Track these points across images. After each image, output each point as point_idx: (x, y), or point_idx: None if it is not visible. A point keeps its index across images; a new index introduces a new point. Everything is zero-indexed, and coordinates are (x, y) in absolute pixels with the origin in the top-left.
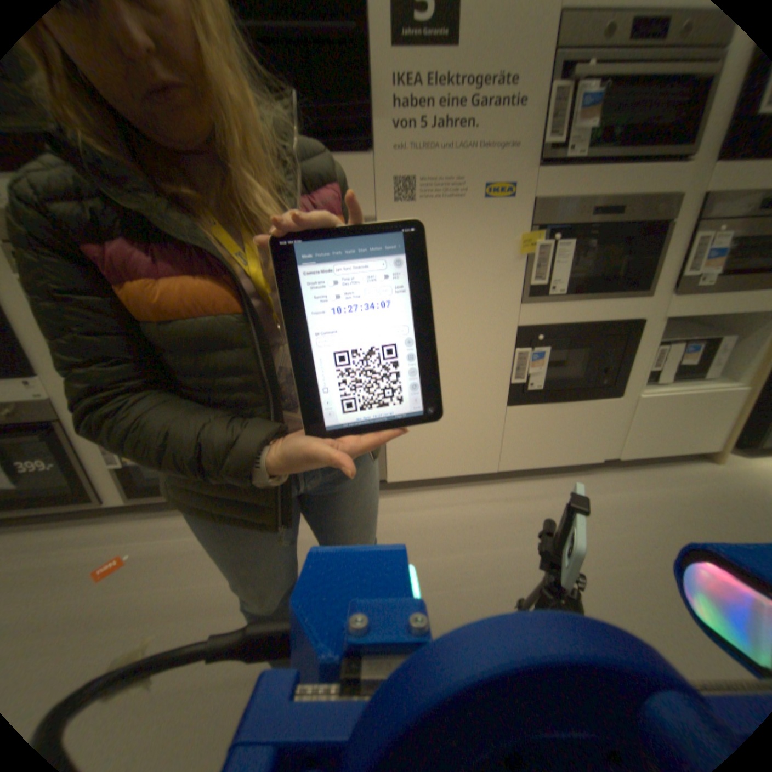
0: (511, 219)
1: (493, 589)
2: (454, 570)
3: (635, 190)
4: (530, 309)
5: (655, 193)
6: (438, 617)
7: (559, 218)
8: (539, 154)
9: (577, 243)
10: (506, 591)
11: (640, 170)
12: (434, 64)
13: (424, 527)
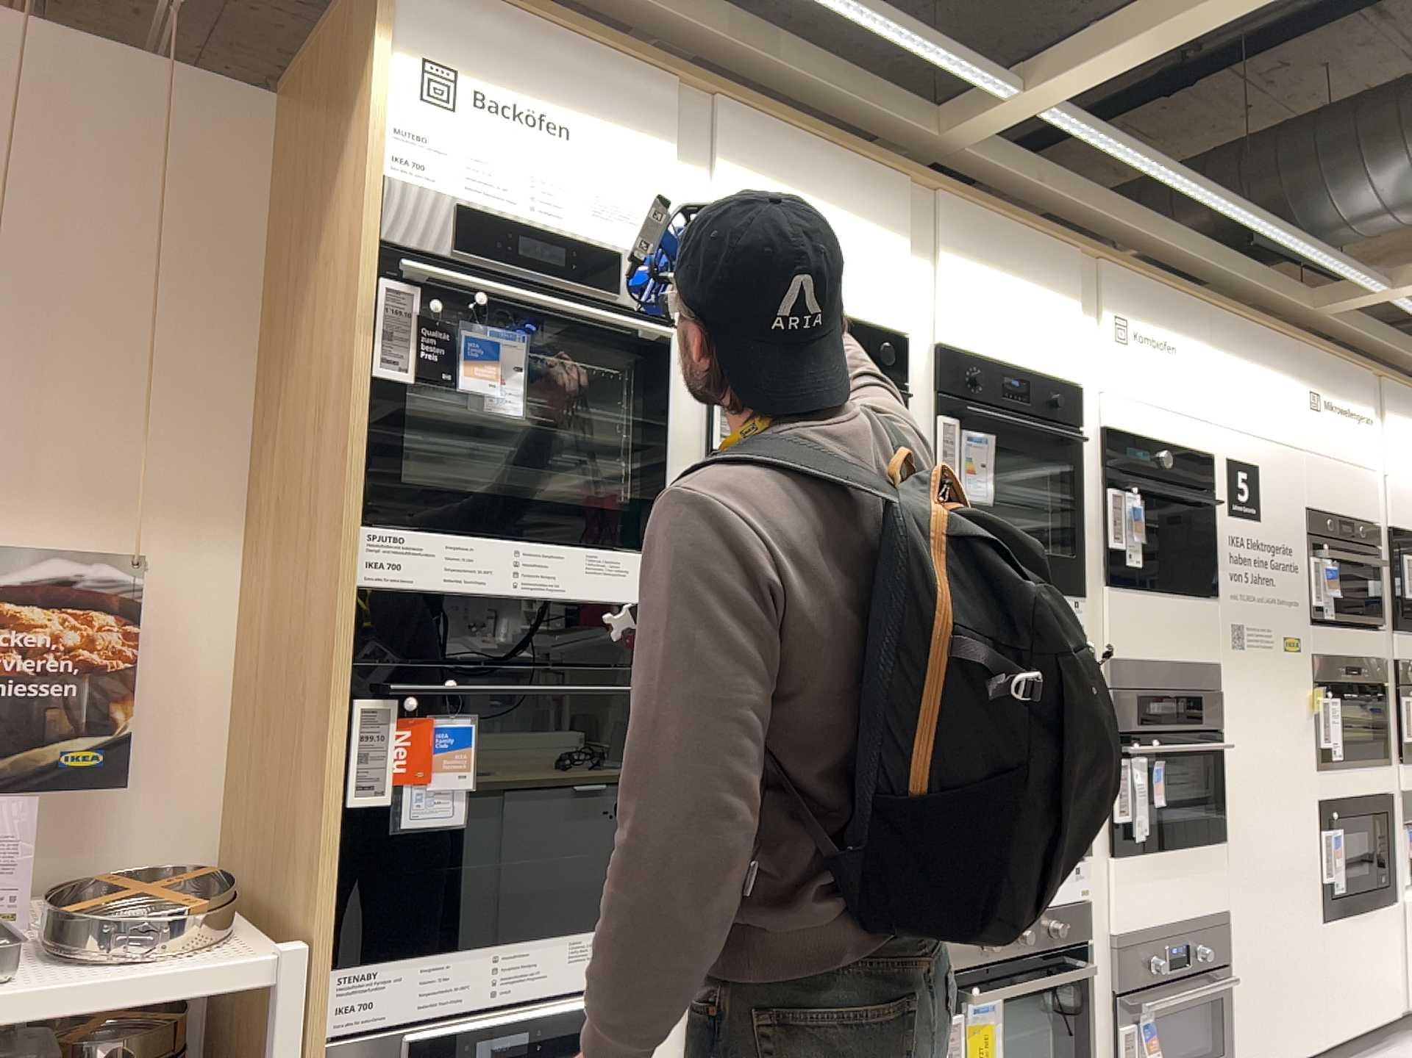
0: (1299, 675)
1: None
2: None
3: (1360, 653)
4: (1322, 778)
5: (1367, 657)
6: None
7: (1325, 676)
8: (1307, 616)
9: (1339, 702)
10: None
11: (1359, 636)
12: (1248, 535)
13: None
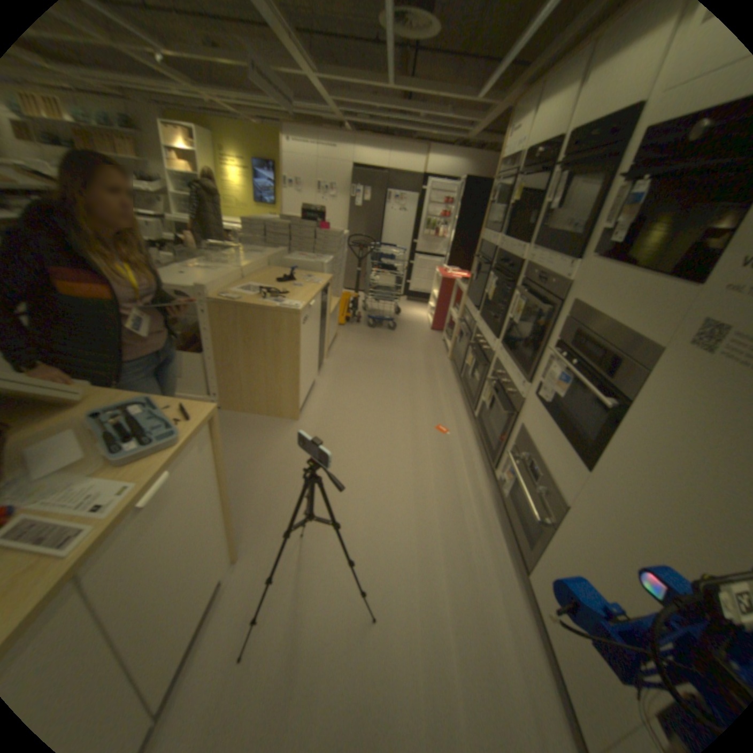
0: None
1: (416, 665)
2: (436, 632)
3: None
4: None
5: None
6: (397, 600)
7: None
8: None
9: None
10: (413, 679)
11: None
12: None
13: (485, 619)
